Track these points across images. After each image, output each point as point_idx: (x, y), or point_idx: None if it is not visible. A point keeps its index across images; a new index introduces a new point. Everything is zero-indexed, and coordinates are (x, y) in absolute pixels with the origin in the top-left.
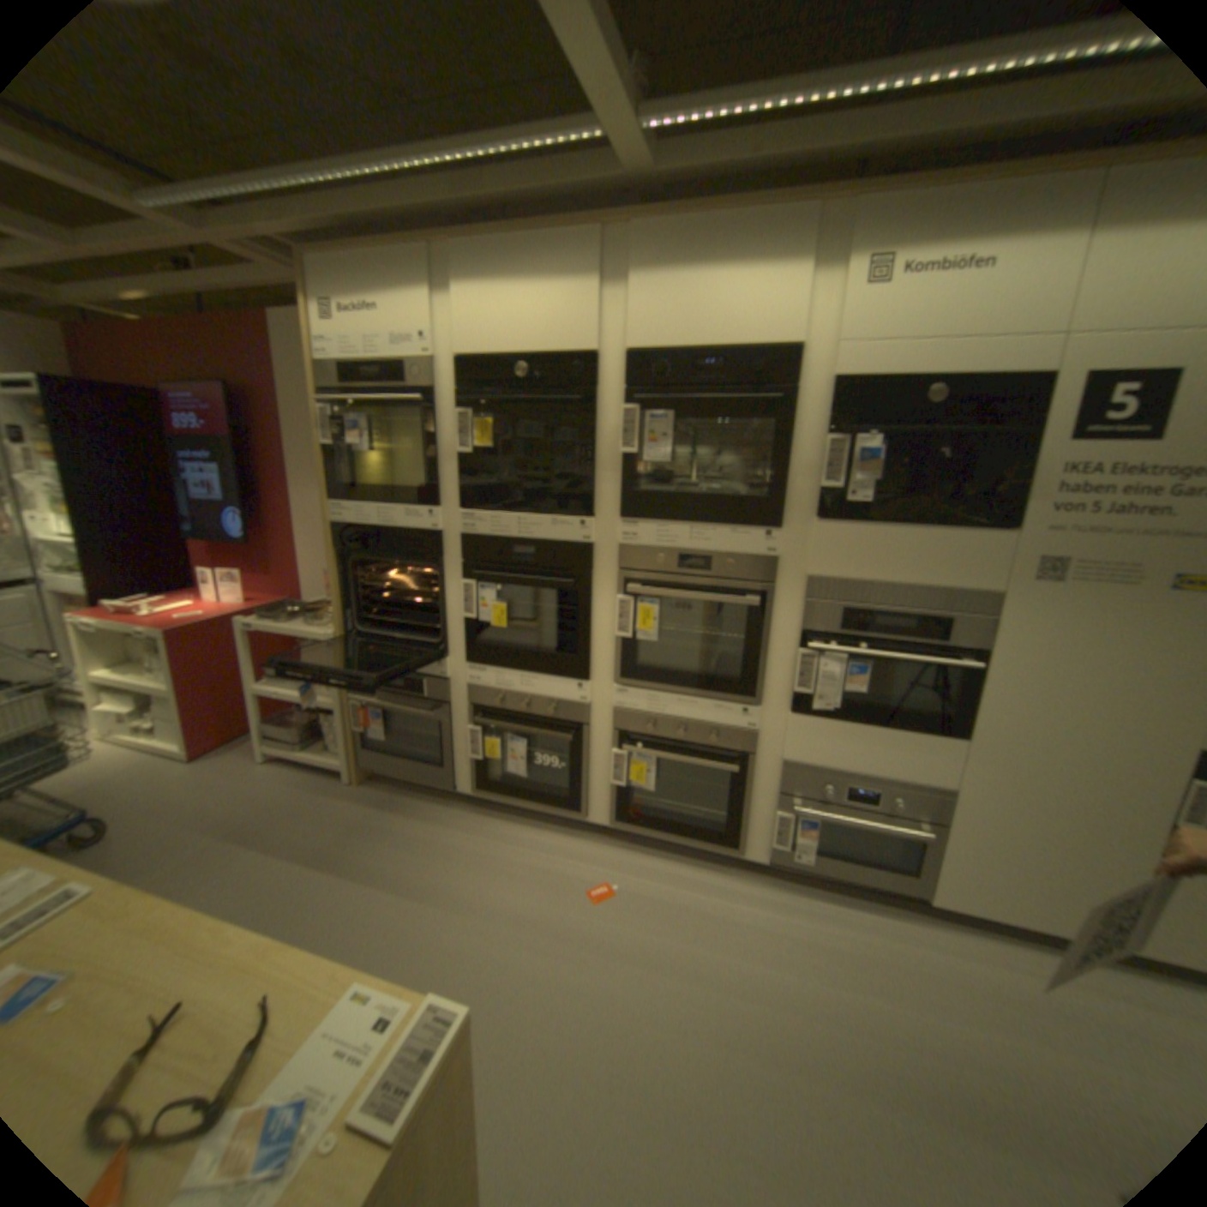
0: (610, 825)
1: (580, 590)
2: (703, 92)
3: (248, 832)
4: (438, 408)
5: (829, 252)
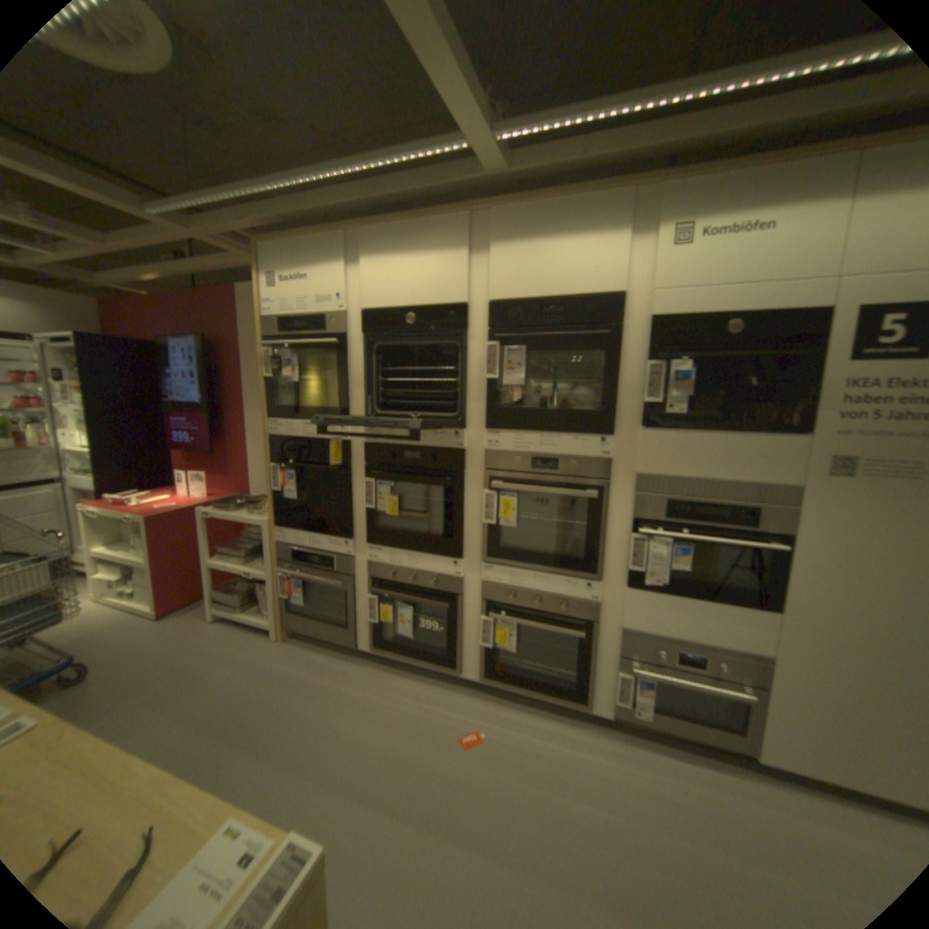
0: (479, 680)
1: (454, 486)
2: (539, 114)
3: (192, 678)
4: (347, 349)
5: (641, 224)
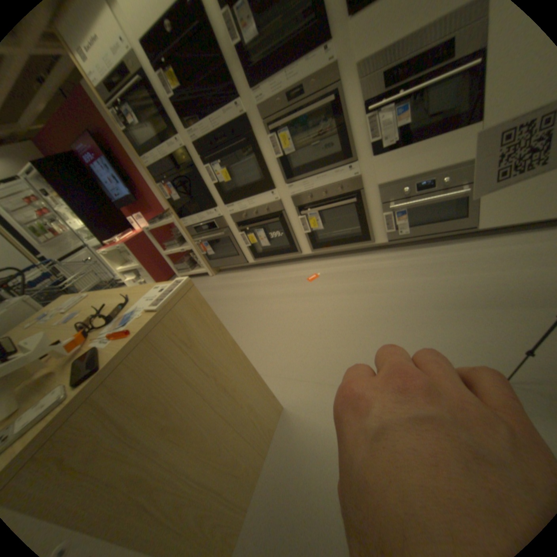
0: (312, 250)
1: (250, 140)
2: None
3: None
4: (148, 76)
5: None
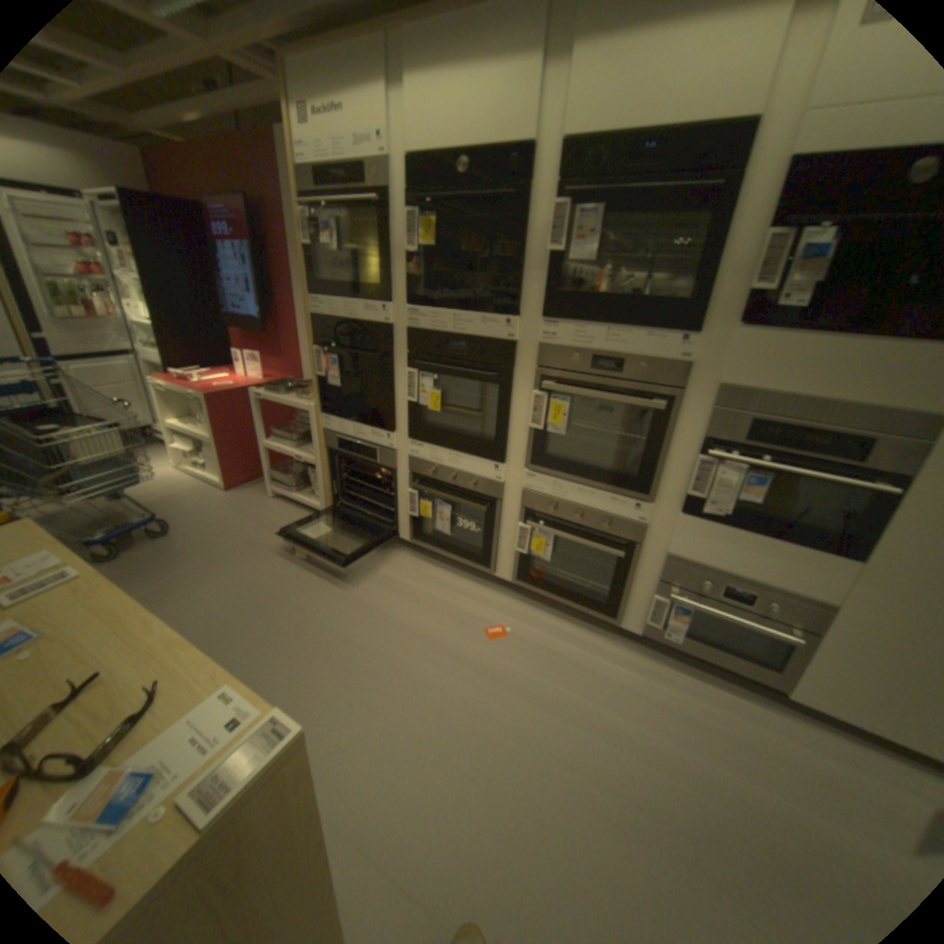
0: (511, 580)
1: (500, 383)
2: None
3: (254, 545)
4: (389, 209)
5: None
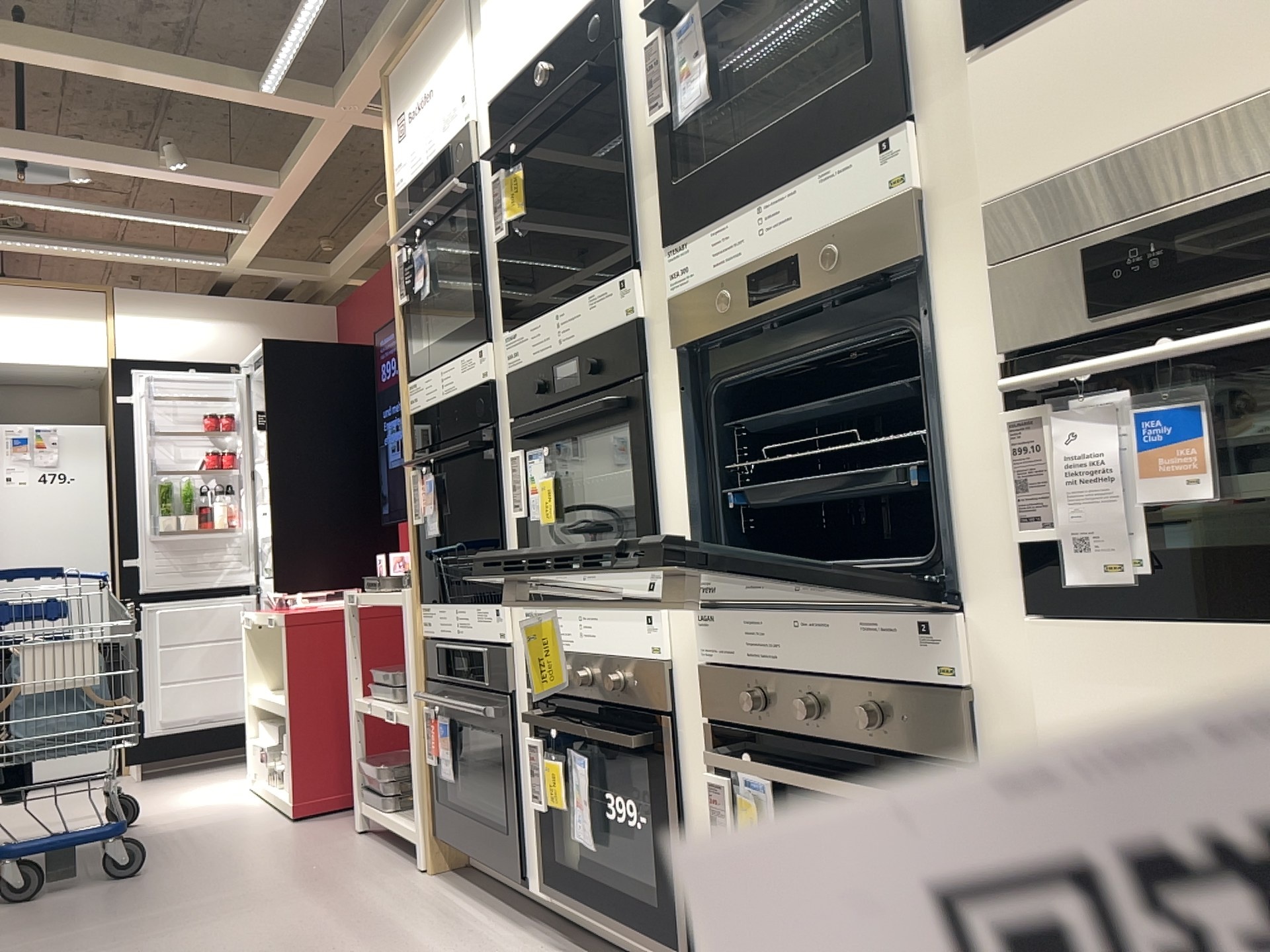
0: None
1: (629, 411)
2: None
3: (260, 895)
4: (480, 190)
5: None
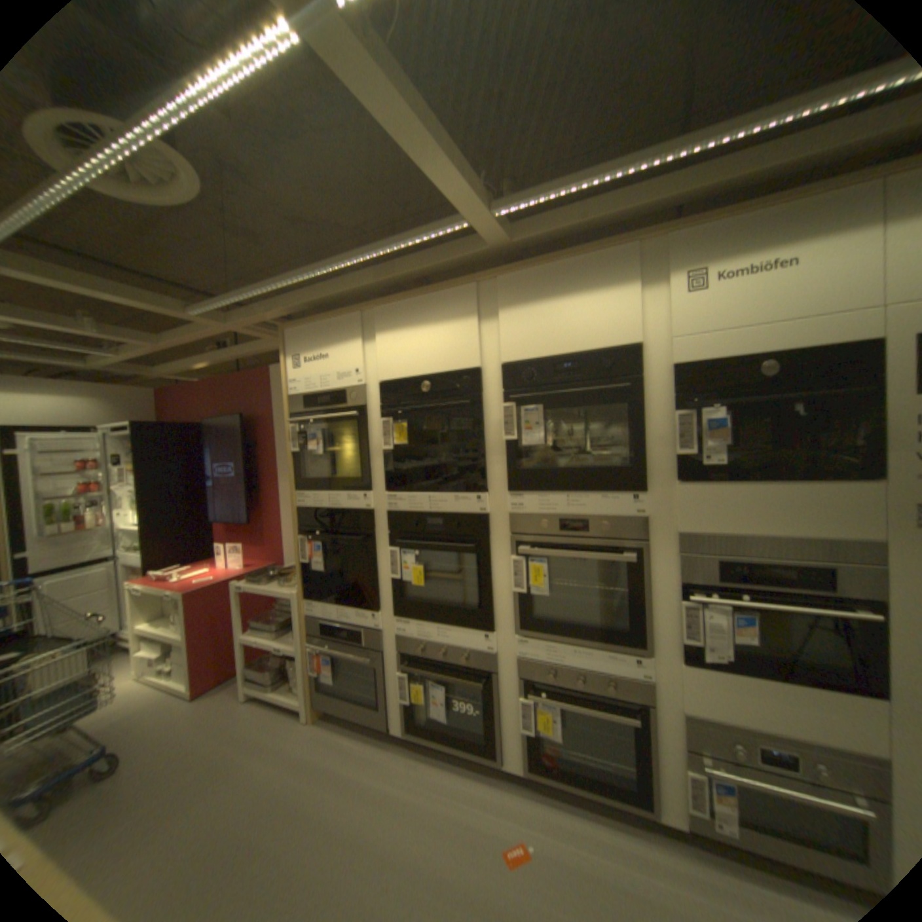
0: (524, 775)
1: (480, 552)
2: (535, 187)
3: (220, 770)
4: (368, 419)
5: (651, 274)
